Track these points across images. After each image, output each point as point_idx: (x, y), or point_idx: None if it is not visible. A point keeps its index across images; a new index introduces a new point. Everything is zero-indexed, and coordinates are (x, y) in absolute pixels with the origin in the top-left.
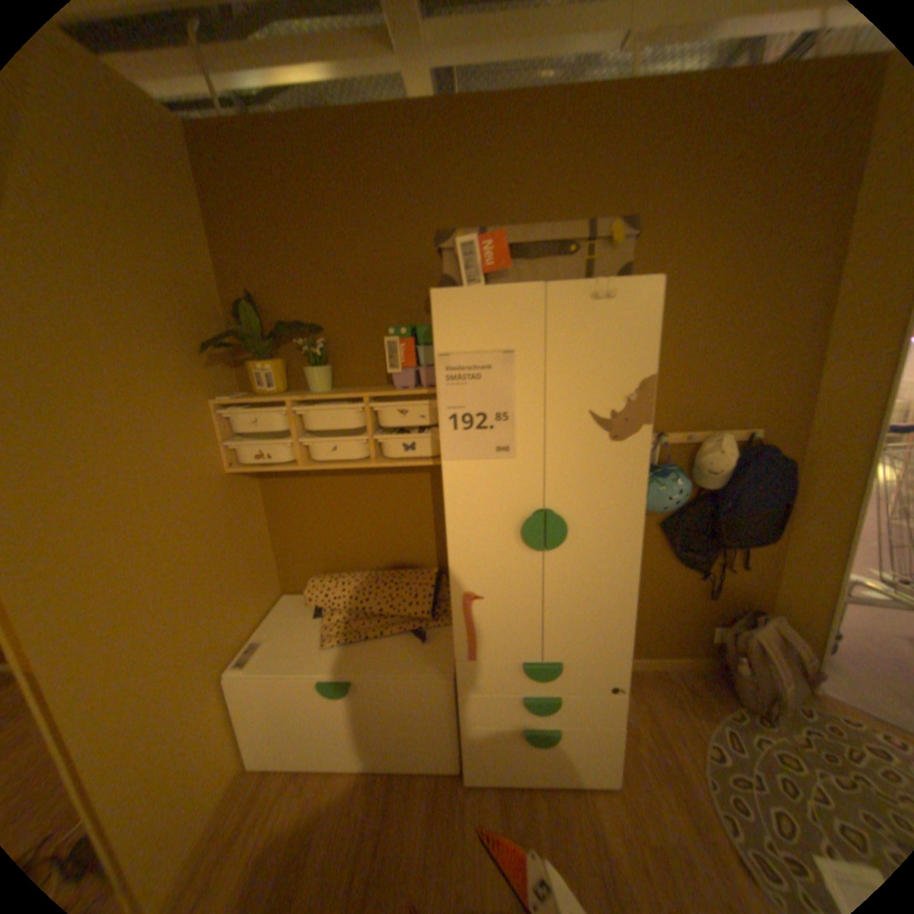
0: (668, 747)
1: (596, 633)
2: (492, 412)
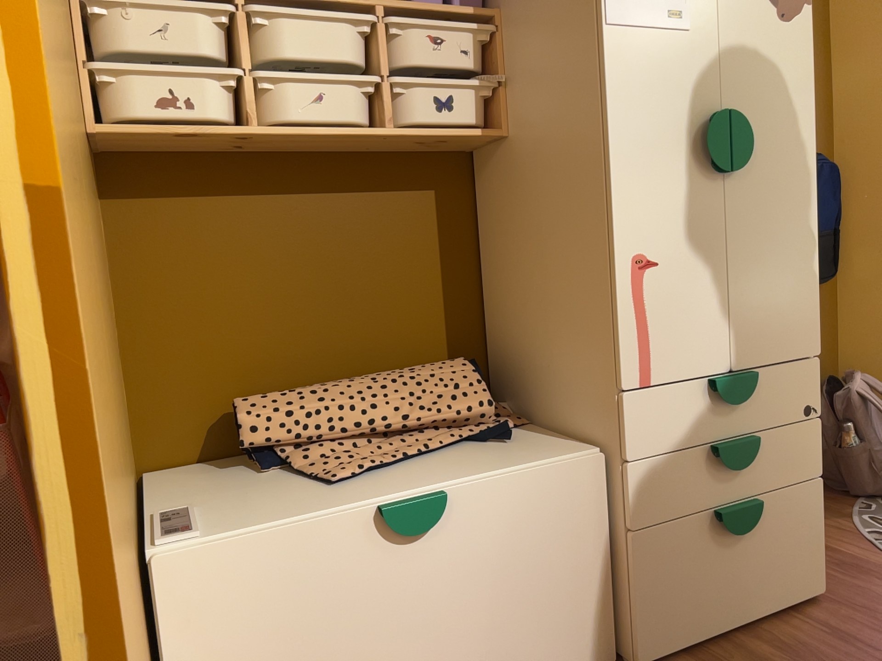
0: (828, 545)
1: (785, 311)
2: None
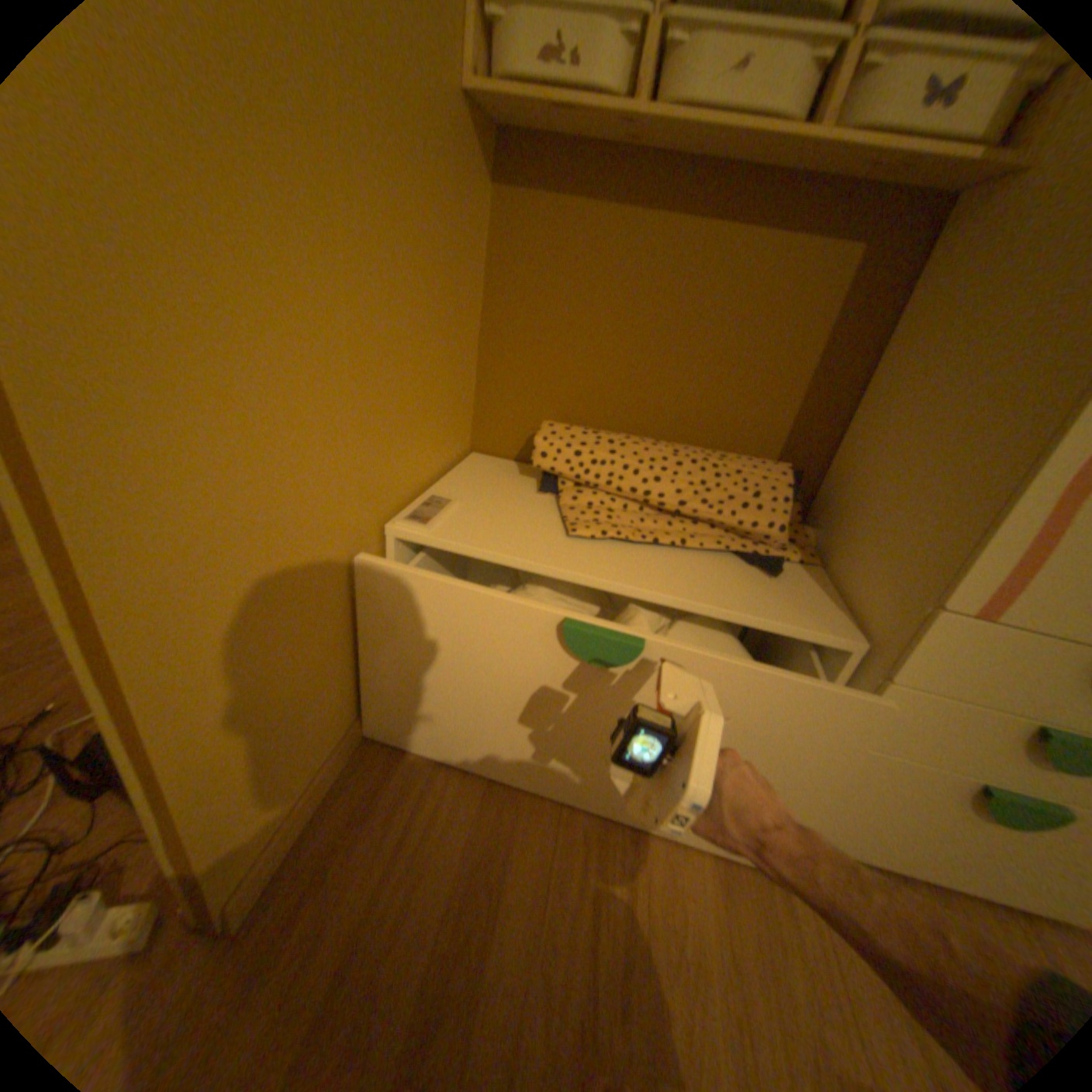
0: None
1: None
2: None
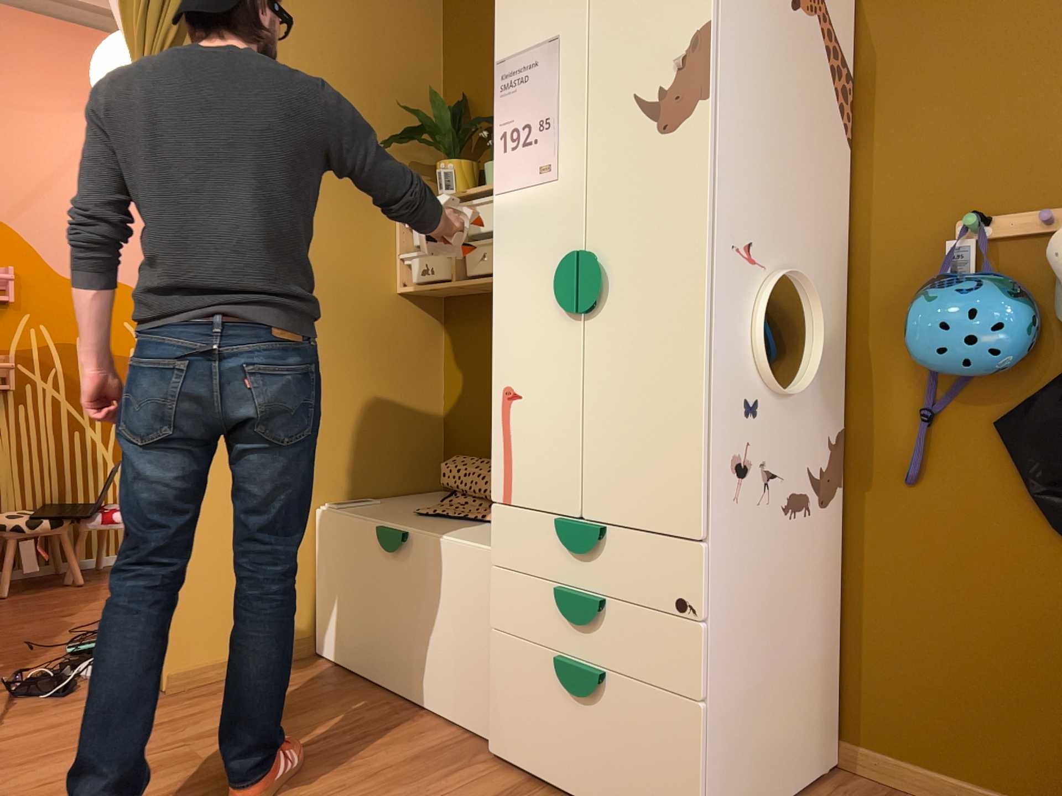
0: None
1: (650, 473)
2: (536, 121)
